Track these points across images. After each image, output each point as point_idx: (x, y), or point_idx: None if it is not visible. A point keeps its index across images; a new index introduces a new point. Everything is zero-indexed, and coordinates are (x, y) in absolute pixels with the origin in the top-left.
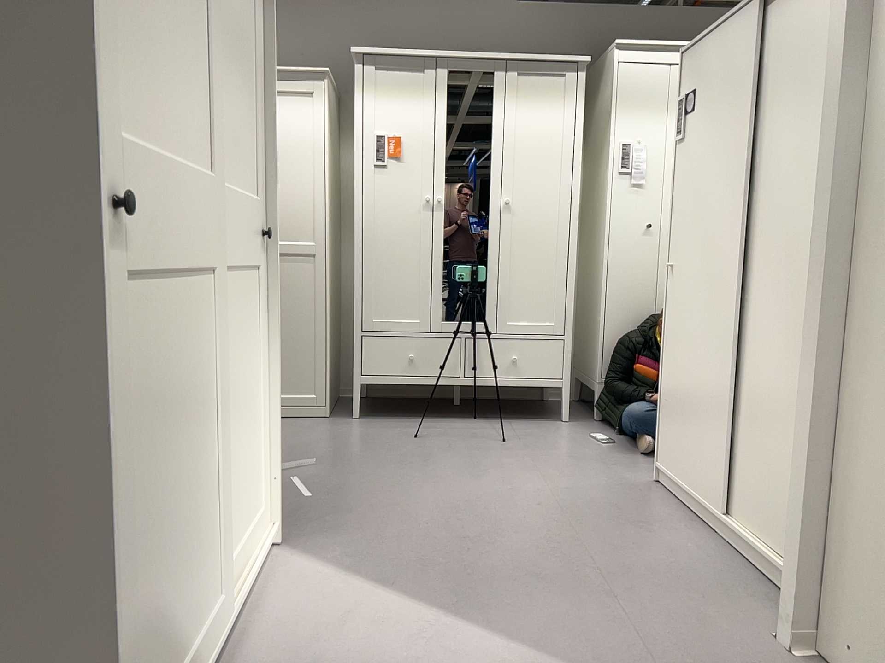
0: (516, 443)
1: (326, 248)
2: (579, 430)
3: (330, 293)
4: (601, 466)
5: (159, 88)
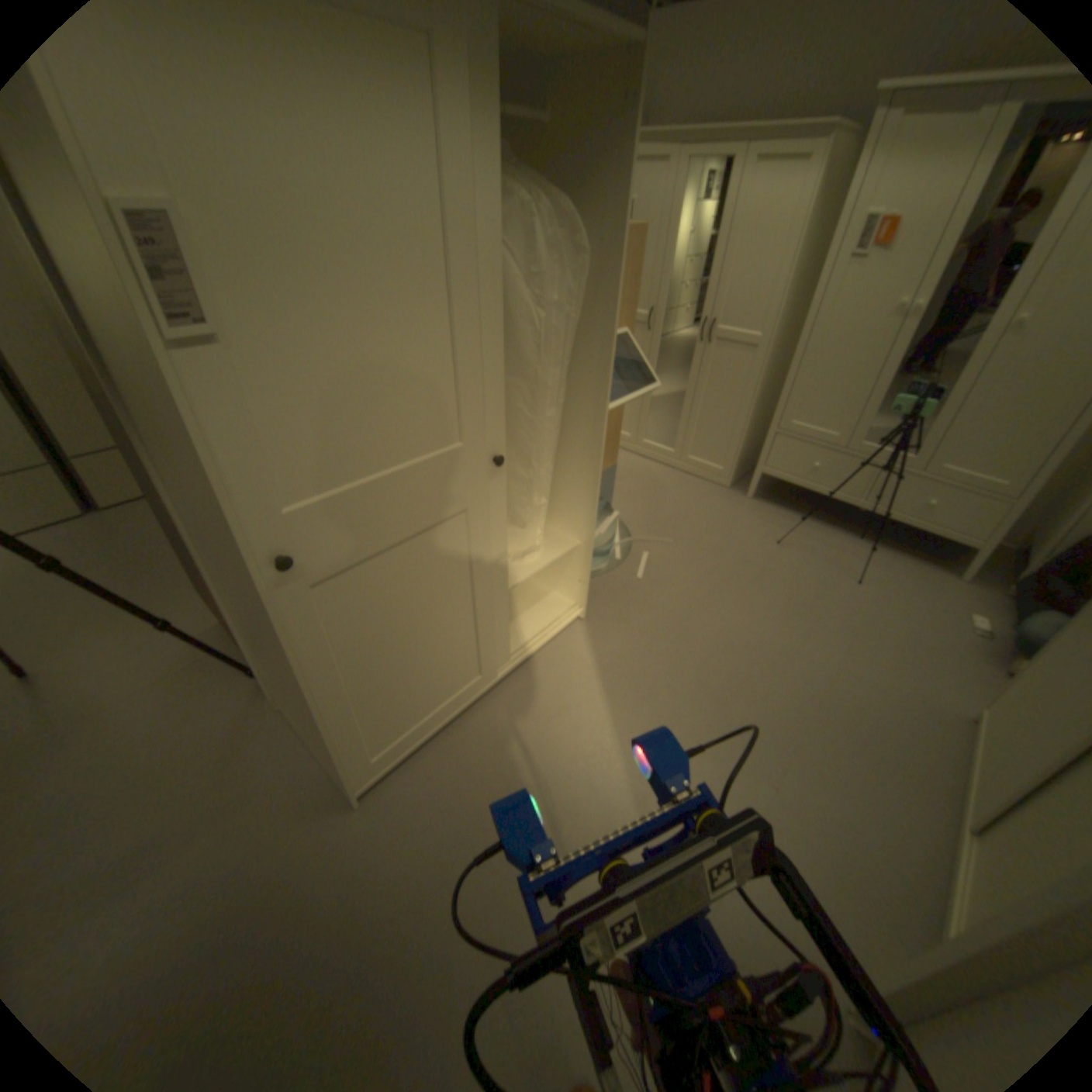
0: (872, 588)
1: (771, 342)
2: (969, 599)
3: (765, 383)
4: (934, 663)
5: (370, 423)
